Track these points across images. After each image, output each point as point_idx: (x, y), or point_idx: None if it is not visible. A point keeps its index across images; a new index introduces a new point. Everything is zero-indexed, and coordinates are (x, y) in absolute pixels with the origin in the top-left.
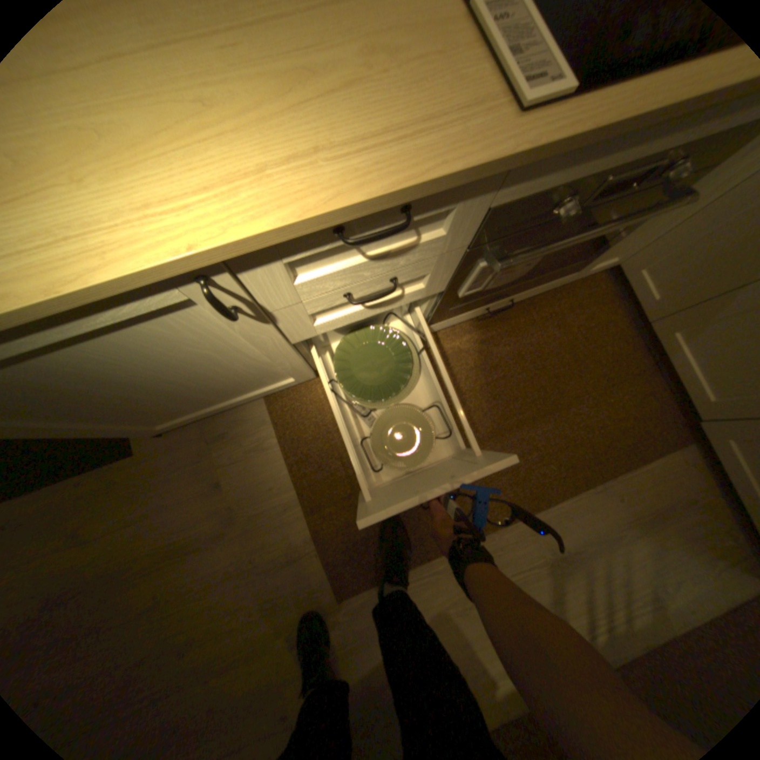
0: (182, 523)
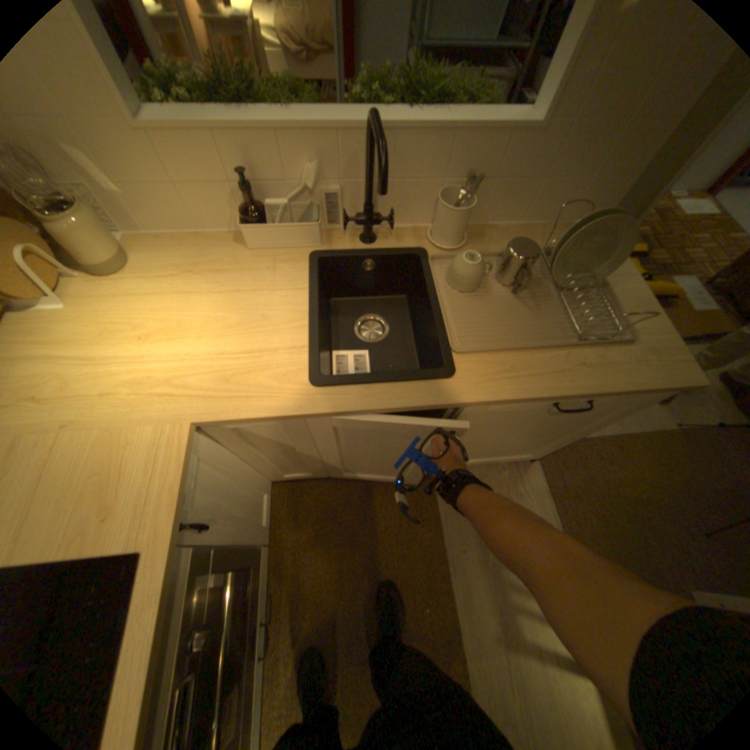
0: None
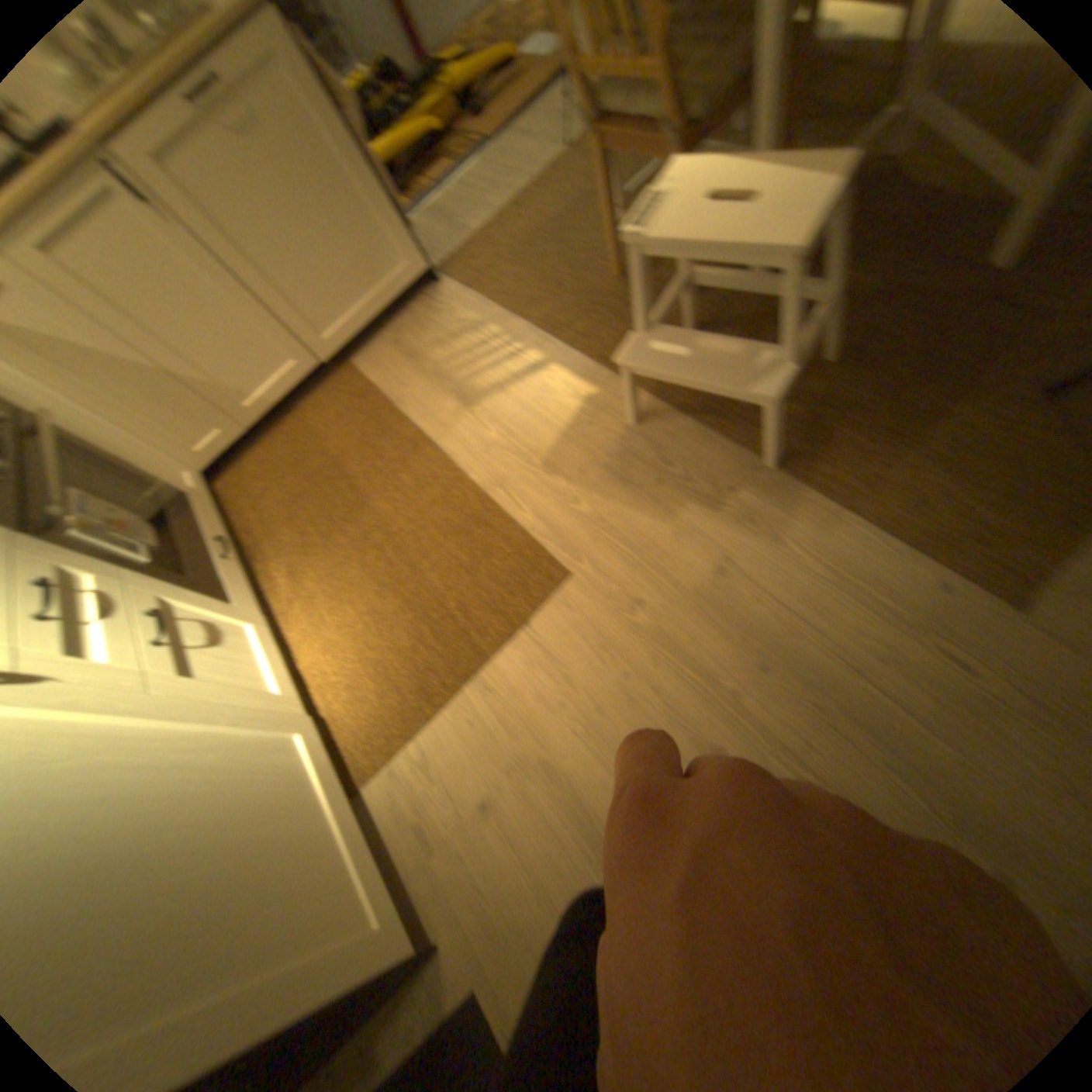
0: (548, 841)
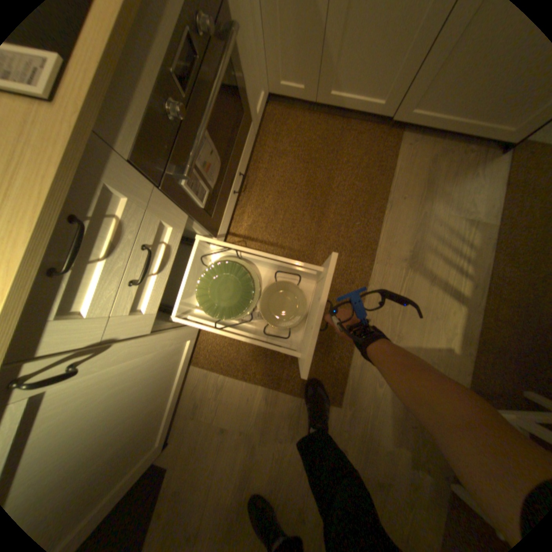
0: (228, 469)
